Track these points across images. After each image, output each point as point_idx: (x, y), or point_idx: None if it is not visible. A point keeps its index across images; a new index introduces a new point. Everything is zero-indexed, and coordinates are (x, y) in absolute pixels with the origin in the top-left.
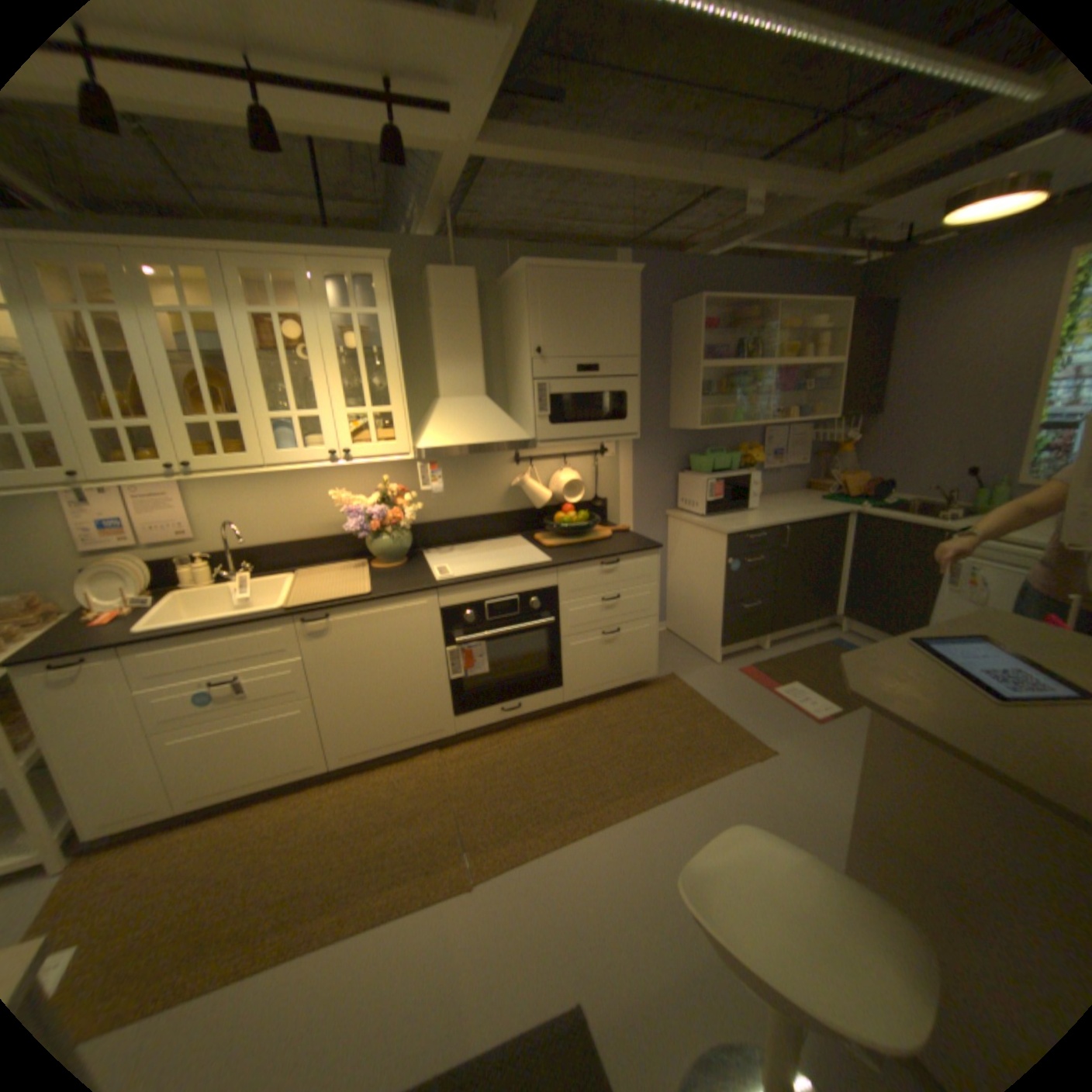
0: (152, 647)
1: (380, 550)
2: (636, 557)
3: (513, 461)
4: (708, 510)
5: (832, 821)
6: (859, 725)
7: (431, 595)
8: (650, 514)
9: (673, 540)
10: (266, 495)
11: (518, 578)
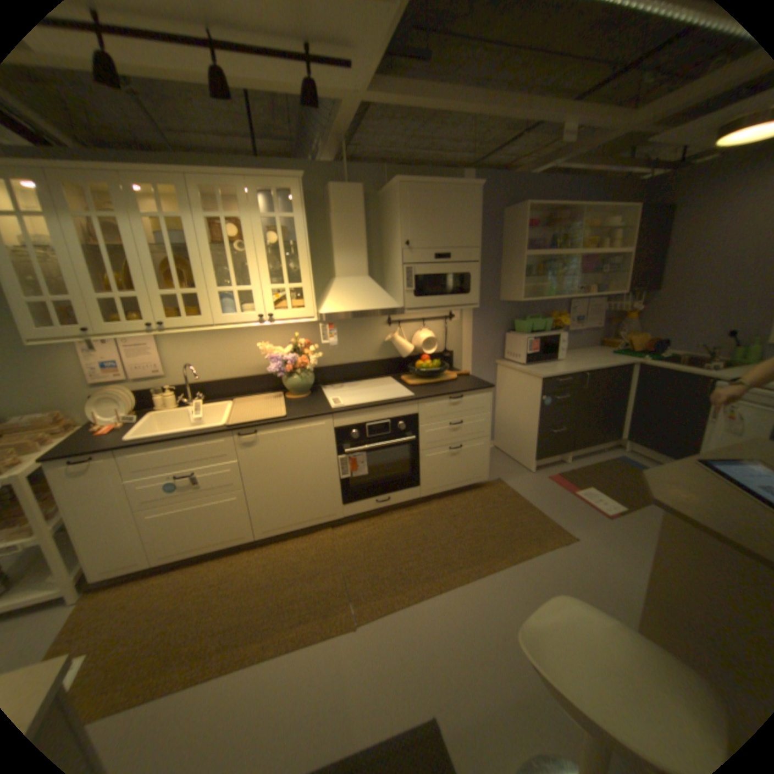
0: (137, 450)
1: (293, 386)
2: (475, 393)
3: (387, 323)
4: (528, 360)
5: (621, 592)
6: (641, 521)
7: (328, 418)
8: (484, 362)
9: (501, 382)
10: (214, 345)
11: (390, 408)
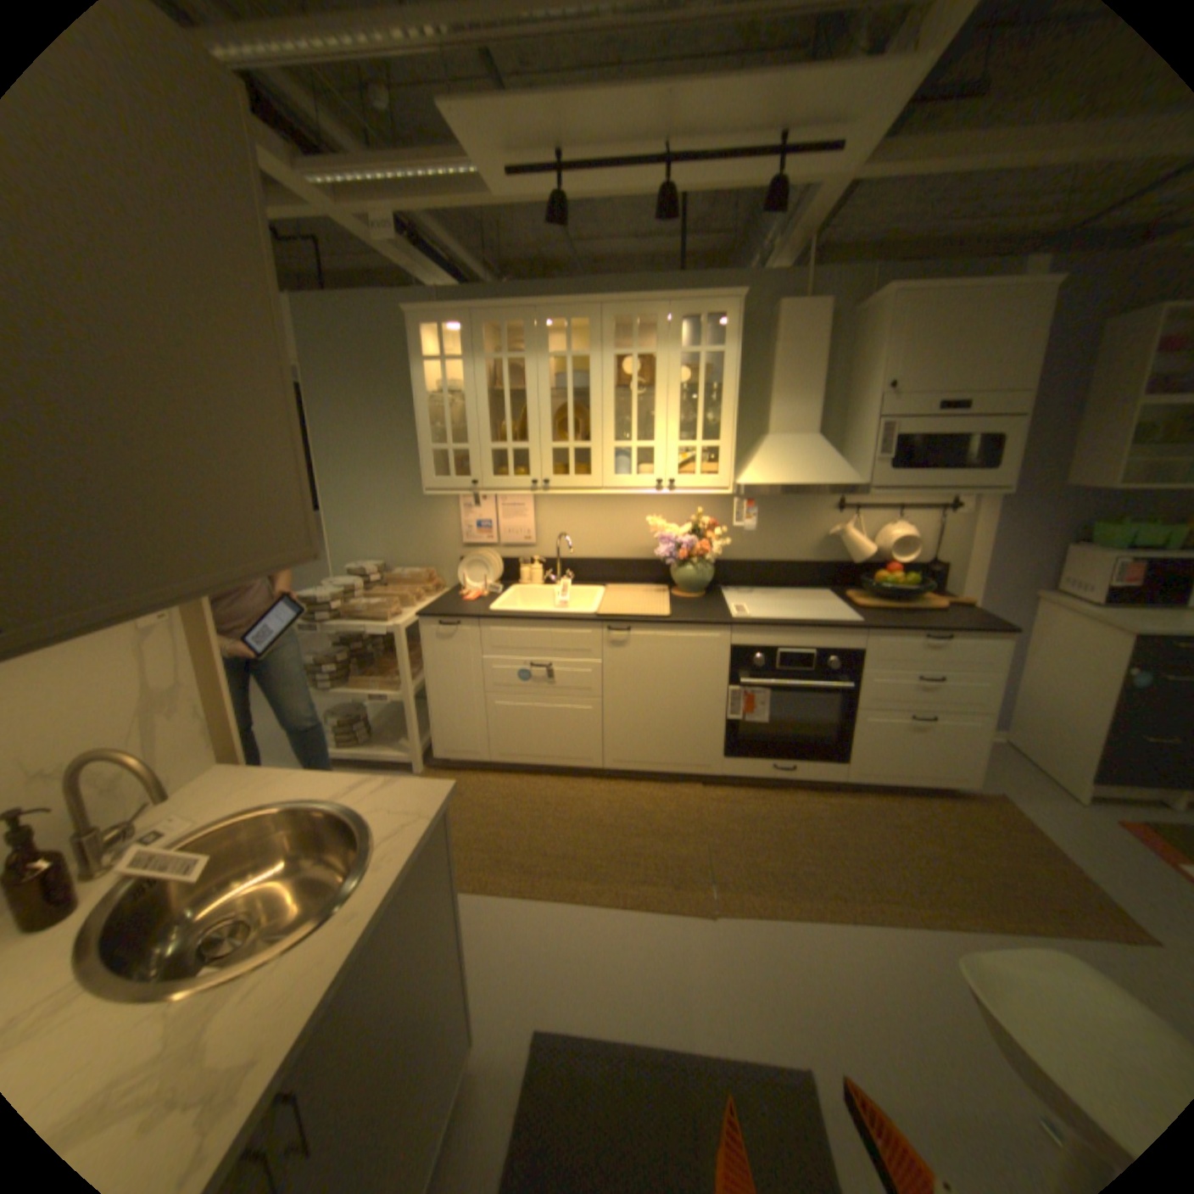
0: (500, 624)
1: (682, 579)
2: (980, 637)
3: (837, 506)
4: (1111, 598)
5: None
6: None
7: (724, 630)
8: (1013, 590)
9: (1043, 630)
10: (594, 515)
11: (820, 632)
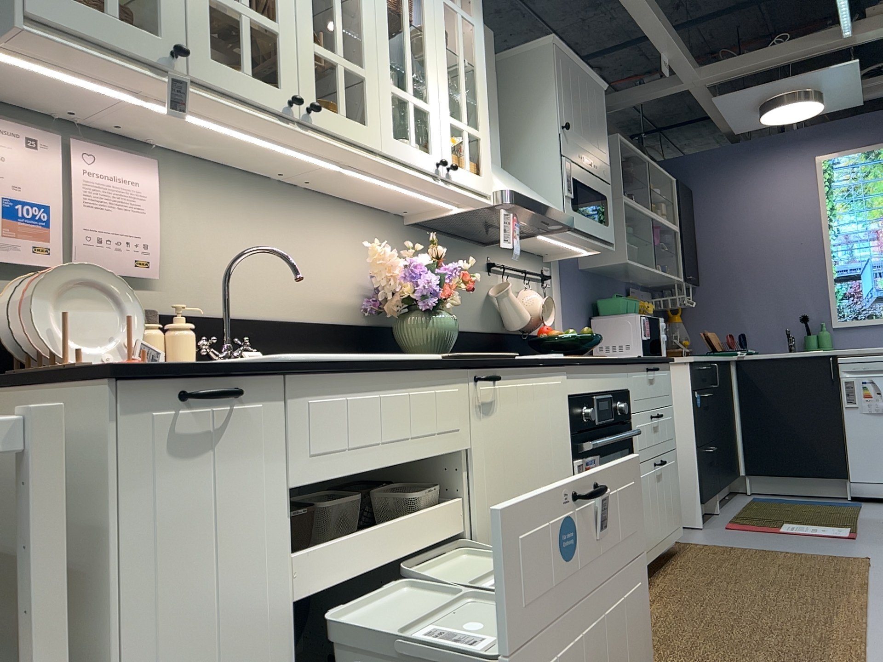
0: (324, 385)
1: (435, 335)
2: (662, 368)
3: (488, 267)
4: (644, 351)
5: None
6: (875, 531)
7: (563, 372)
8: None
9: None
10: (261, 234)
11: (610, 370)
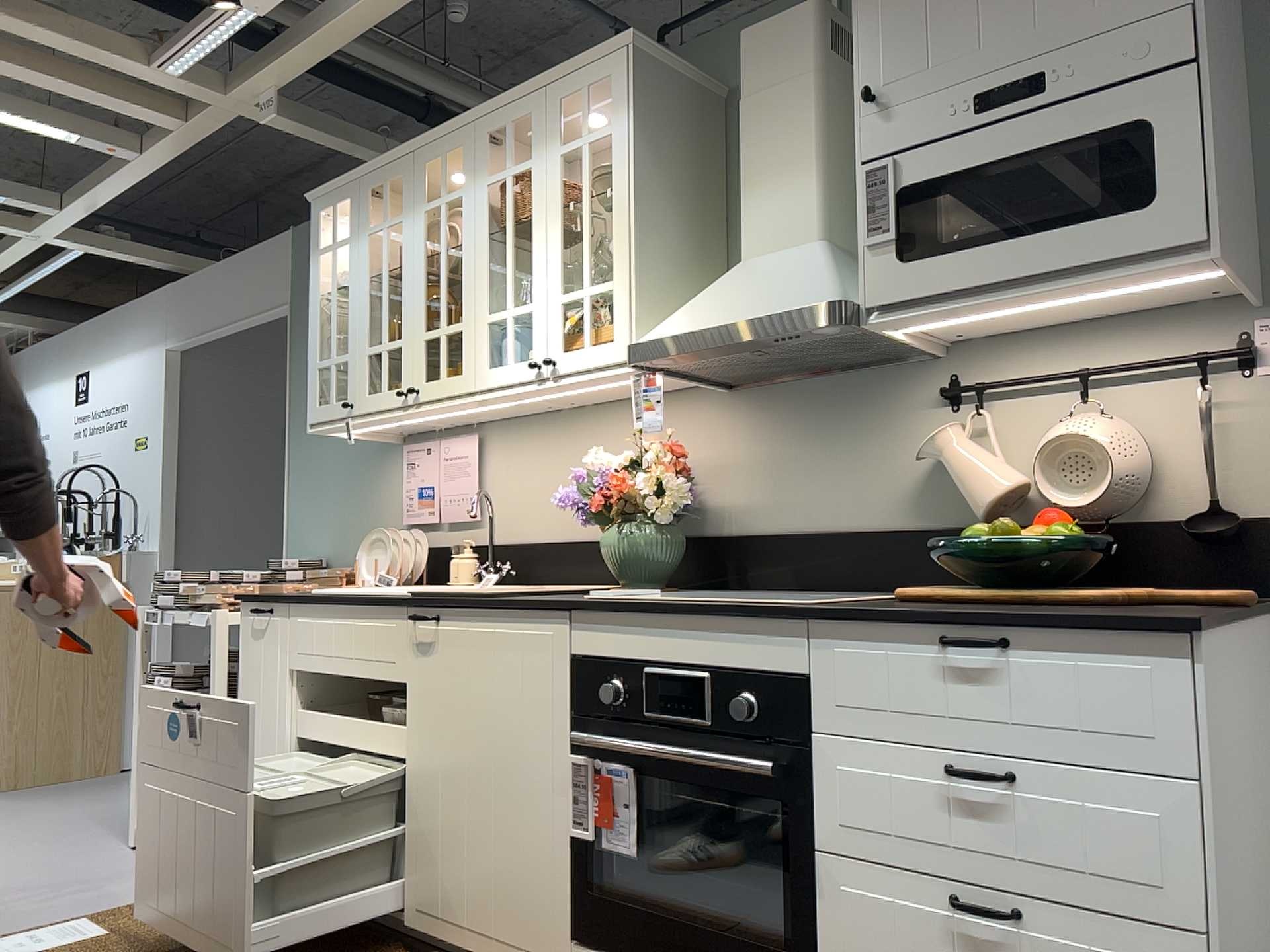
0: (307, 610)
1: (609, 556)
2: (1085, 643)
3: (942, 397)
4: None
5: None
6: None
7: (557, 620)
8: None
9: None
10: (550, 463)
11: (713, 627)
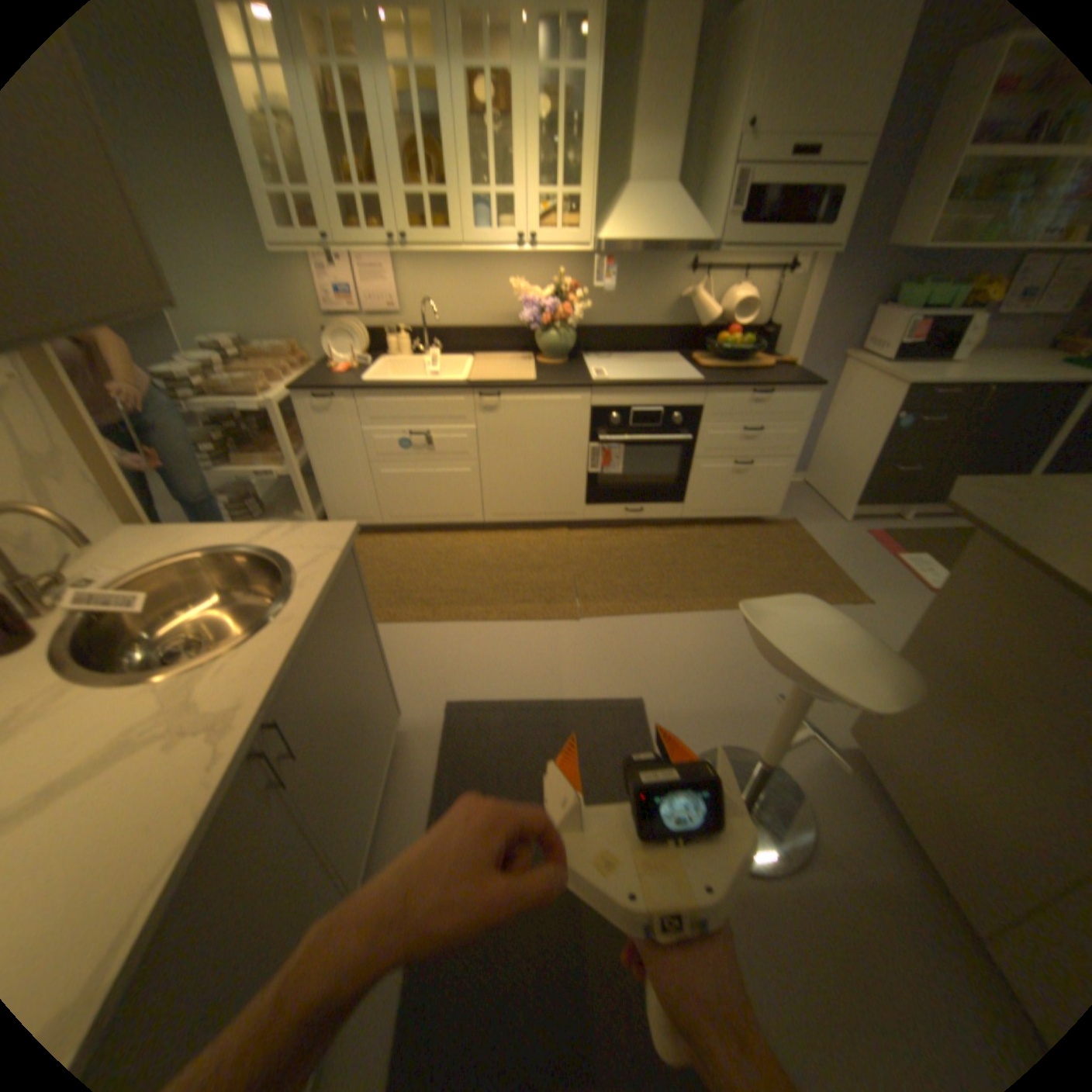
0: (374, 393)
1: (546, 344)
2: (794, 390)
3: (690, 266)
4: (899, 353)
5: None
6: None
7: (584, 391)
8: (827, 350)
9: (845, 385)
10: (456, 276)
11: (666, 390)
